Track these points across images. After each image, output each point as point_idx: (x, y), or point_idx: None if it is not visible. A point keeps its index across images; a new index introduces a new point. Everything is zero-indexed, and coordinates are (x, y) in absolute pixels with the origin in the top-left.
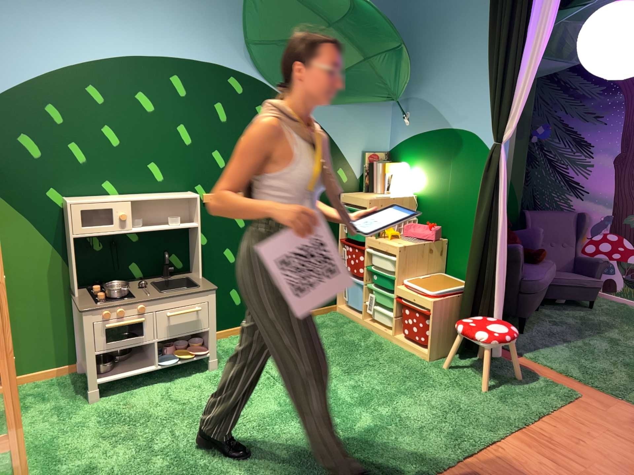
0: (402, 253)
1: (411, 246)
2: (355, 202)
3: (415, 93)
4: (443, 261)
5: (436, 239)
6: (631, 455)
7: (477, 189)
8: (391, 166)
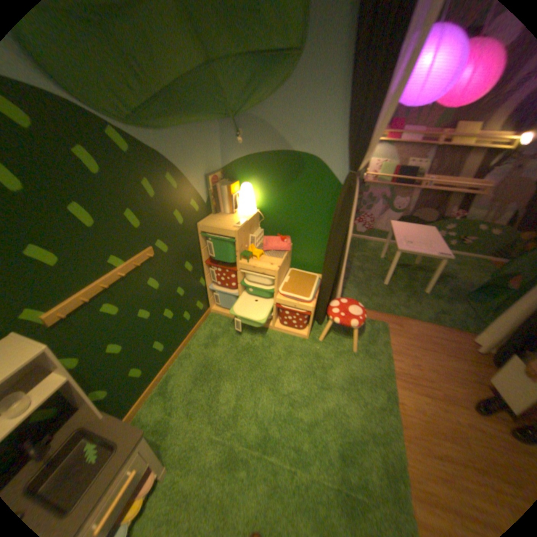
0: (278, 274)
1: (281, 265)
2: (217, 232)
3: (246, 109)
4: (289, 259)
5: (289, 249)
6: (440, 362)
7: (319, 206)
8: (233, 187)
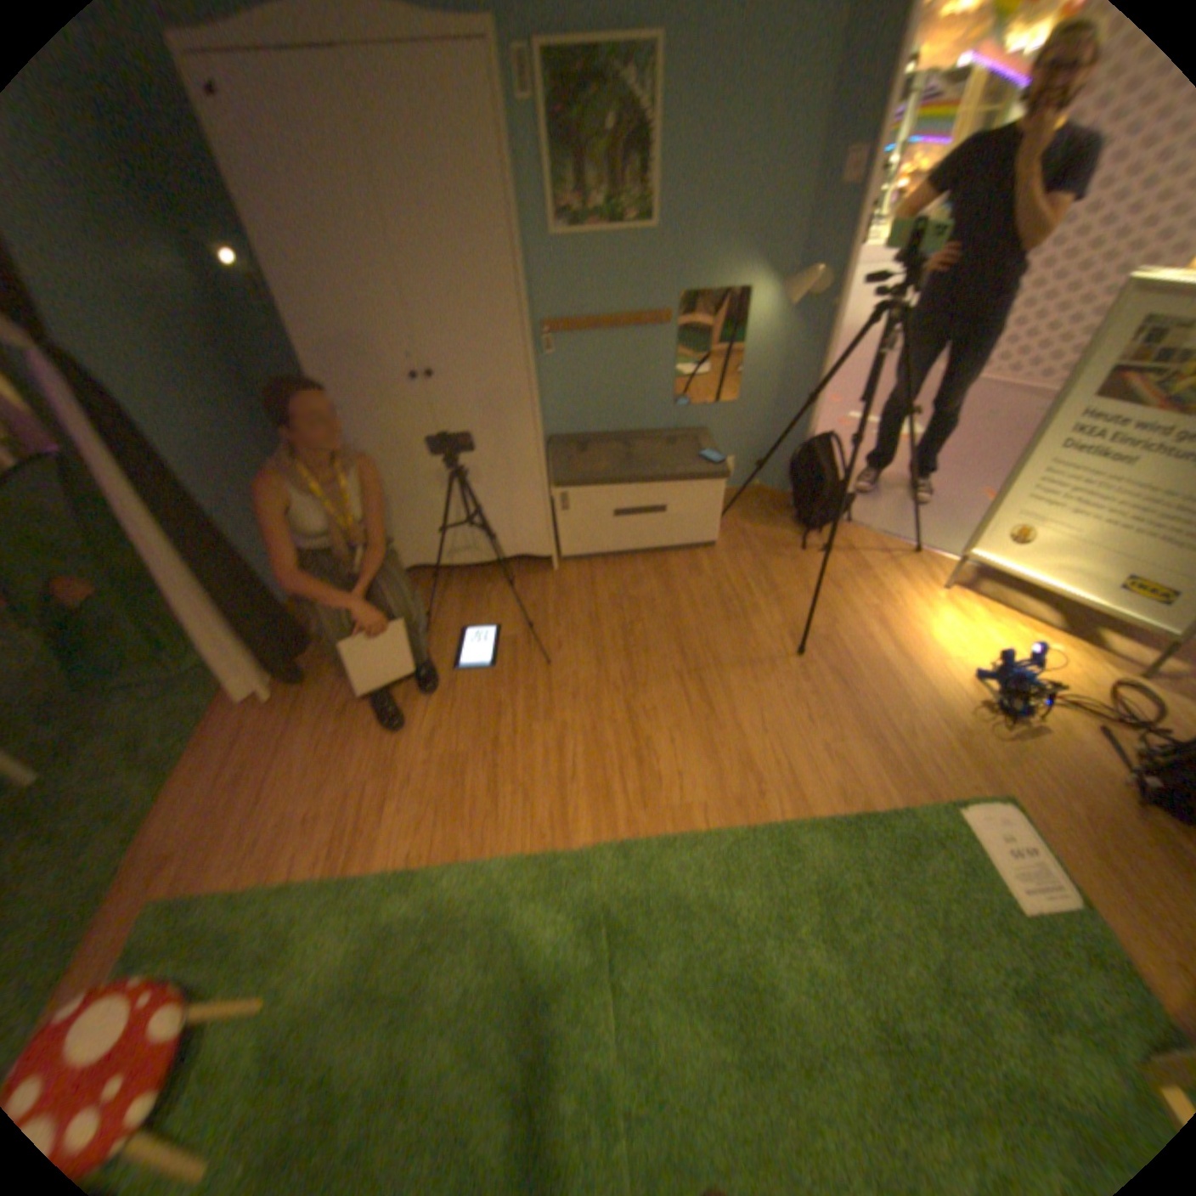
0: None
1: None
2: None
3: None
4: None
5: None
6: (293, 773)
7: None
8: None
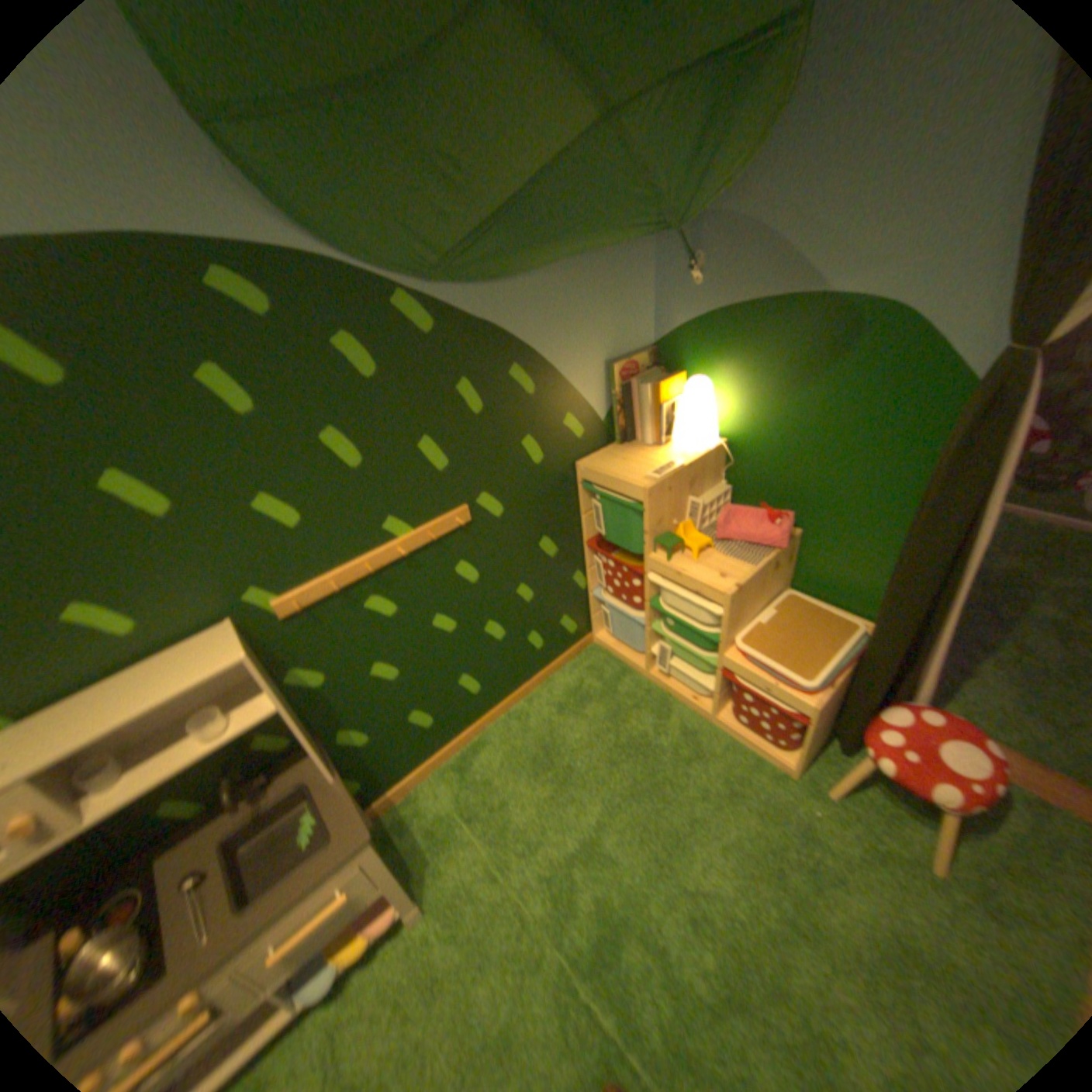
0: (734, 602)
1: (747, 582)
2: (610, 486)
3: (717, 200)
4: (790, 568)
5: (787, 545)
6: None
7: (896, 443)
8: (668, 387)
